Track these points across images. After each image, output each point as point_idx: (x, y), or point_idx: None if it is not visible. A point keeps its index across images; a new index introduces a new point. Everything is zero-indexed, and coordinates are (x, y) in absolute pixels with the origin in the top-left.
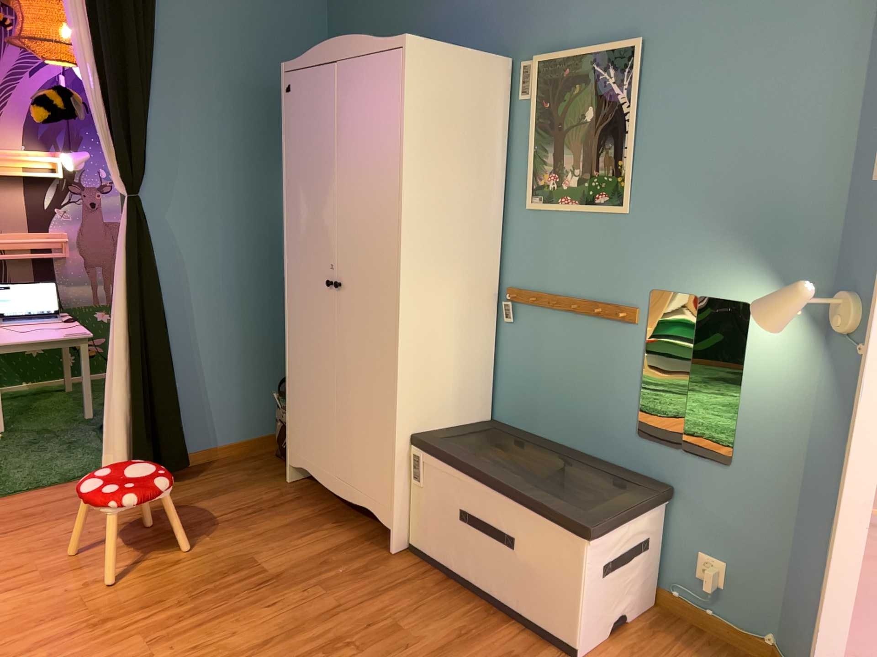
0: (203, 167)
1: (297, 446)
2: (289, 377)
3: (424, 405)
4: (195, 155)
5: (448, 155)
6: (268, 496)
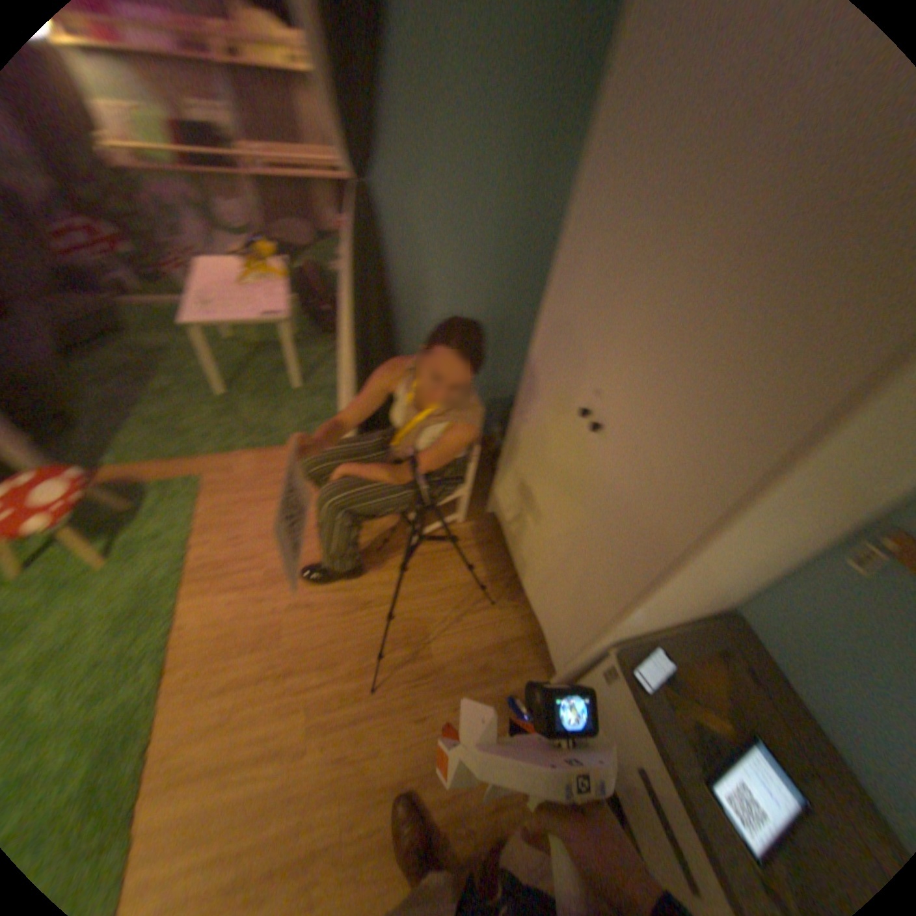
0: (468, 129)
1: (501, 506)
2: (510, 448)
3: (651, 625)
4: (459, 106)
5: None
6: (466, 530)
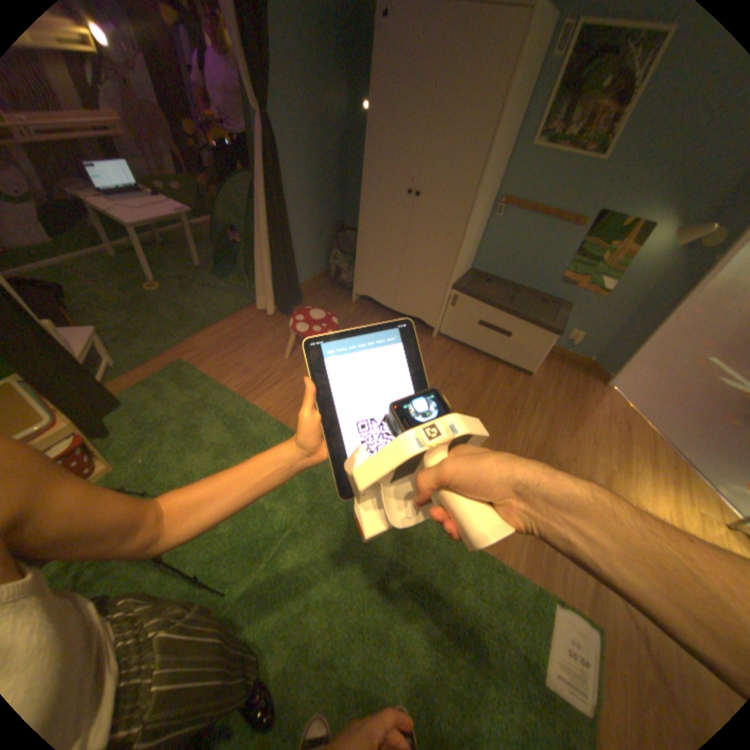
0: (290, 79)
1: (365, 285)
2: (361, 247)
3: (460, 268)
4: (285, 67)
5: (516, 106)
6: (351, 311)
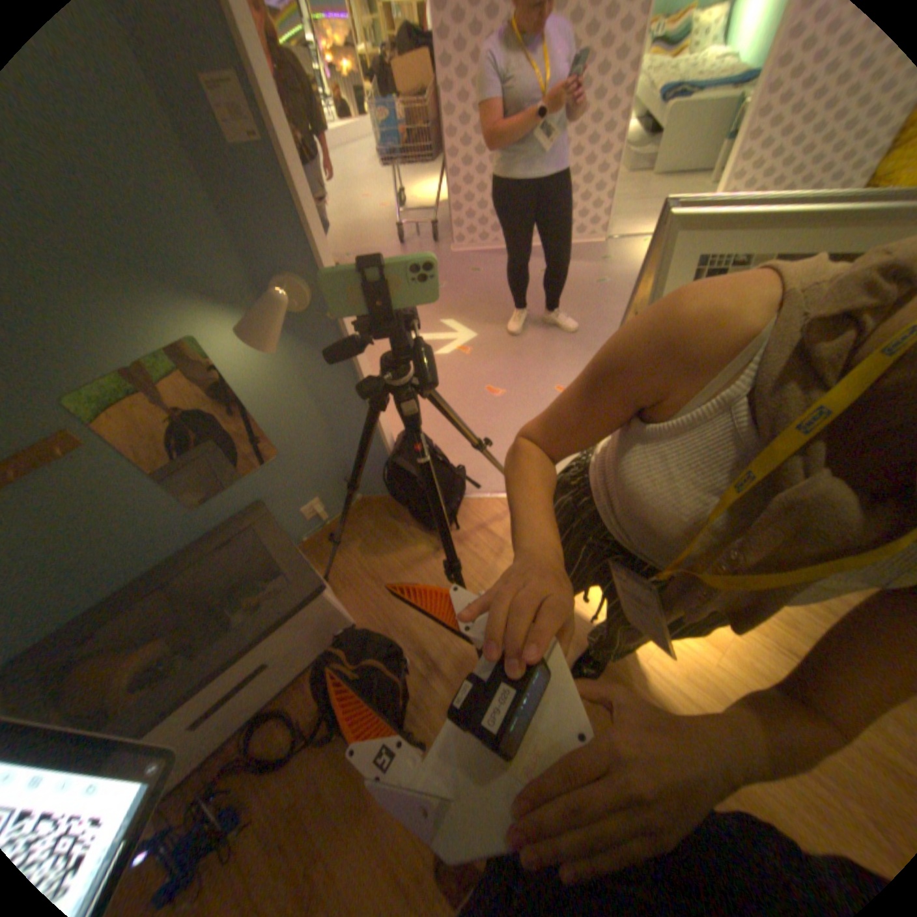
0: None
1: None
2: None
3: None
4: None
5: None
6: None
